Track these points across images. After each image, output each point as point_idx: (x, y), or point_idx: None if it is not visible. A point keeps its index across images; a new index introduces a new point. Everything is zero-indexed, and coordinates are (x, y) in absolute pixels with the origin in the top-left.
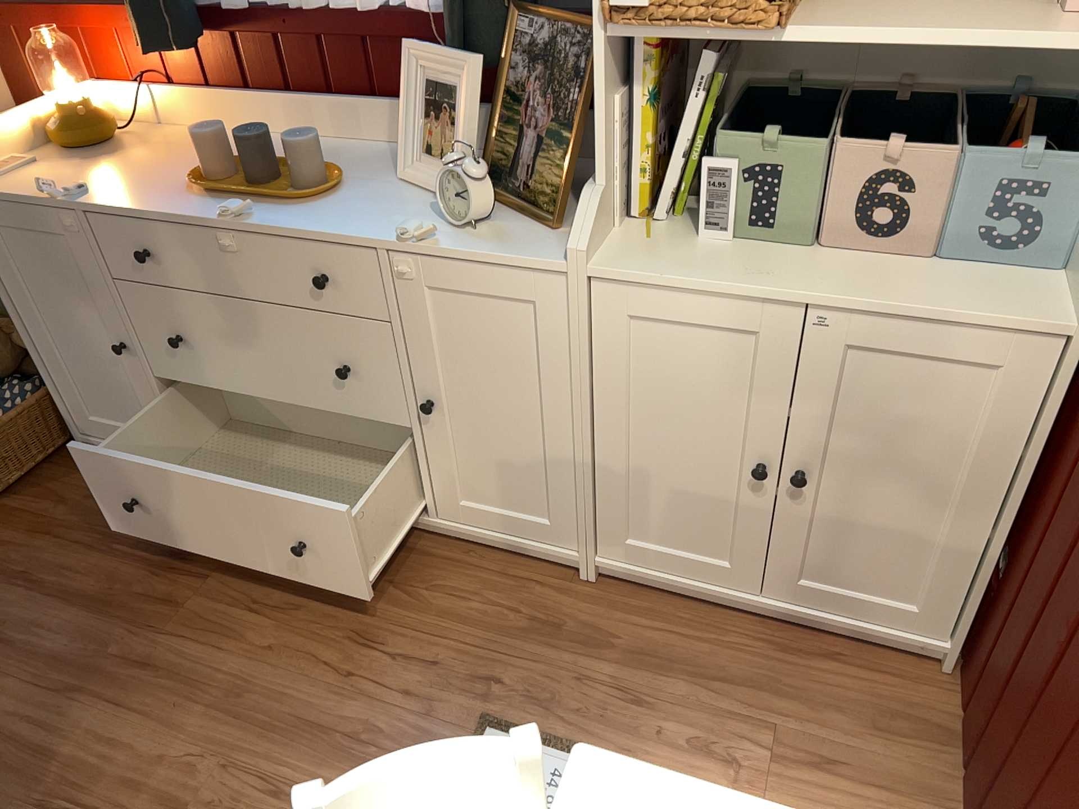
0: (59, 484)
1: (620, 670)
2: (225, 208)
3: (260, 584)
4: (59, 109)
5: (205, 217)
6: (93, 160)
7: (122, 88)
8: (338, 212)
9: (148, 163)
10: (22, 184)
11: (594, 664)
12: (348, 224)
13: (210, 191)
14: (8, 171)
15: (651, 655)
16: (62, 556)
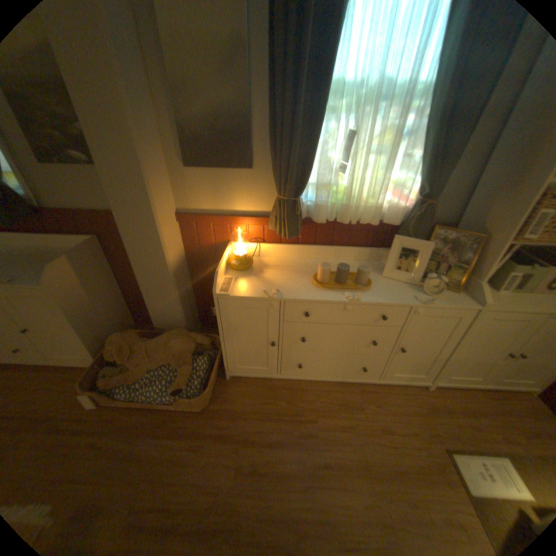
0: (225, 395)
1: (464, 421)
2: (348, 296)
3: (336, 420)
4: (234, 256)
5: (339, 300)
6: (256, 275)
7: (249, 245)
8: (383, 293)
9: (281, 276)
10: (245, 290)
11: (456, 421)
12: (395, 299)
13: (326, 288)
14: (230, 284)
15: (467, 413)
16: (253, 428)
